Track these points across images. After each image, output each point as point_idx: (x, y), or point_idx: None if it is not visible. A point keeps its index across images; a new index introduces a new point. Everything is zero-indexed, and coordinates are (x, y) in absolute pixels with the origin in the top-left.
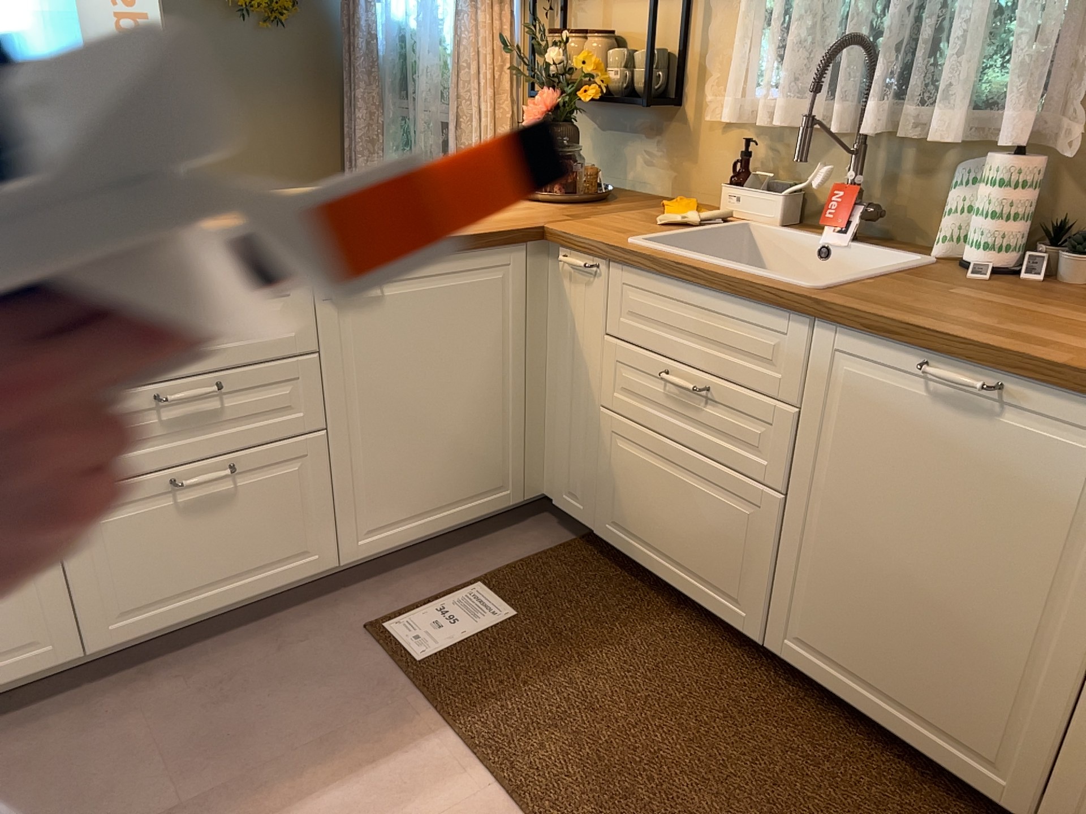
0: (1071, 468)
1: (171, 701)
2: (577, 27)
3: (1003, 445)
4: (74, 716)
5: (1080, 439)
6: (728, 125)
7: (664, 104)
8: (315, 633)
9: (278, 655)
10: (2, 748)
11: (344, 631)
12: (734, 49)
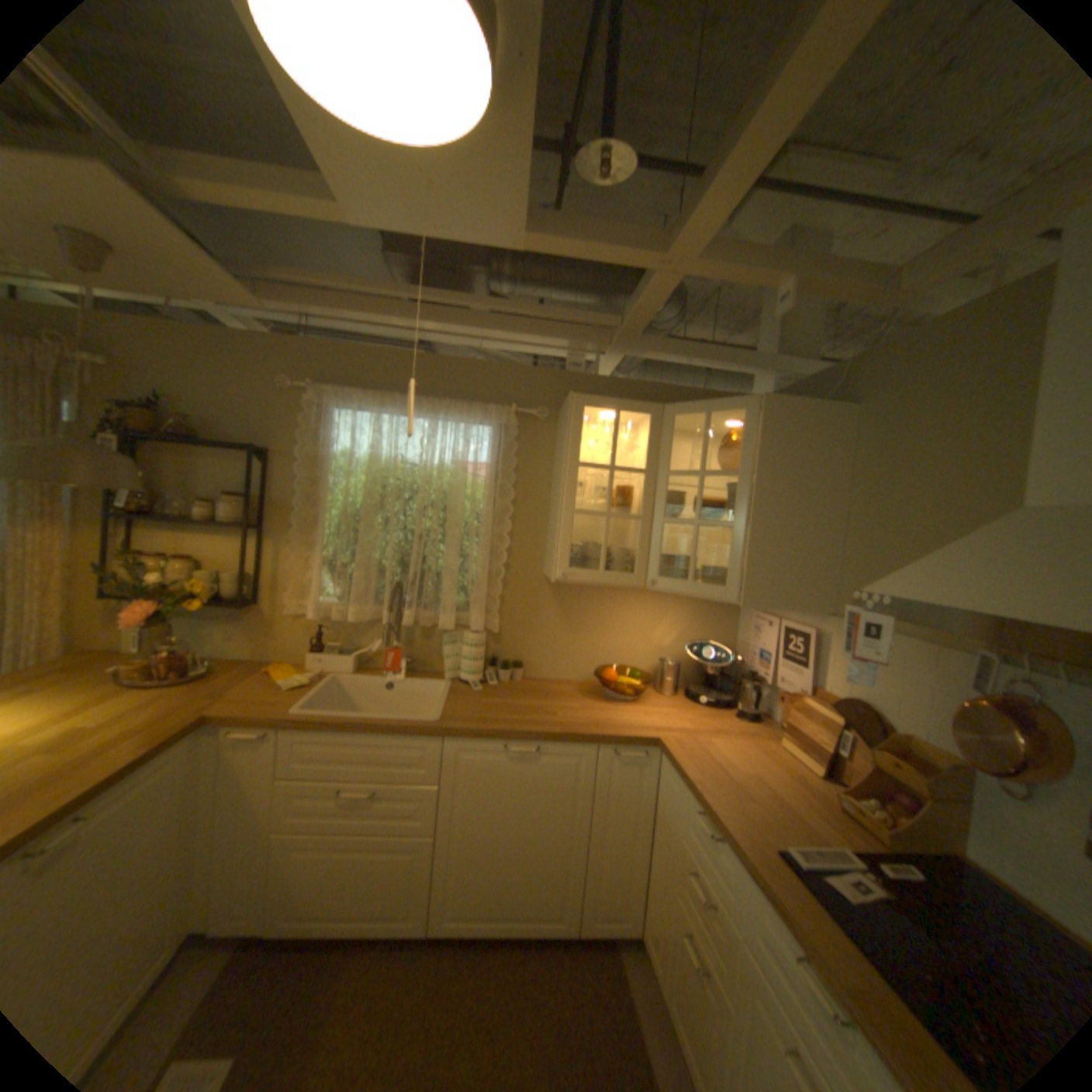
0: (569, 773)
1: None
2: (144, 547)
3: (542, 772)
4: None
5: (570, 760)
6: (299, 615)
7: (242, 601)
8: None
9: None
10: None
11: None
12: (314, 578)
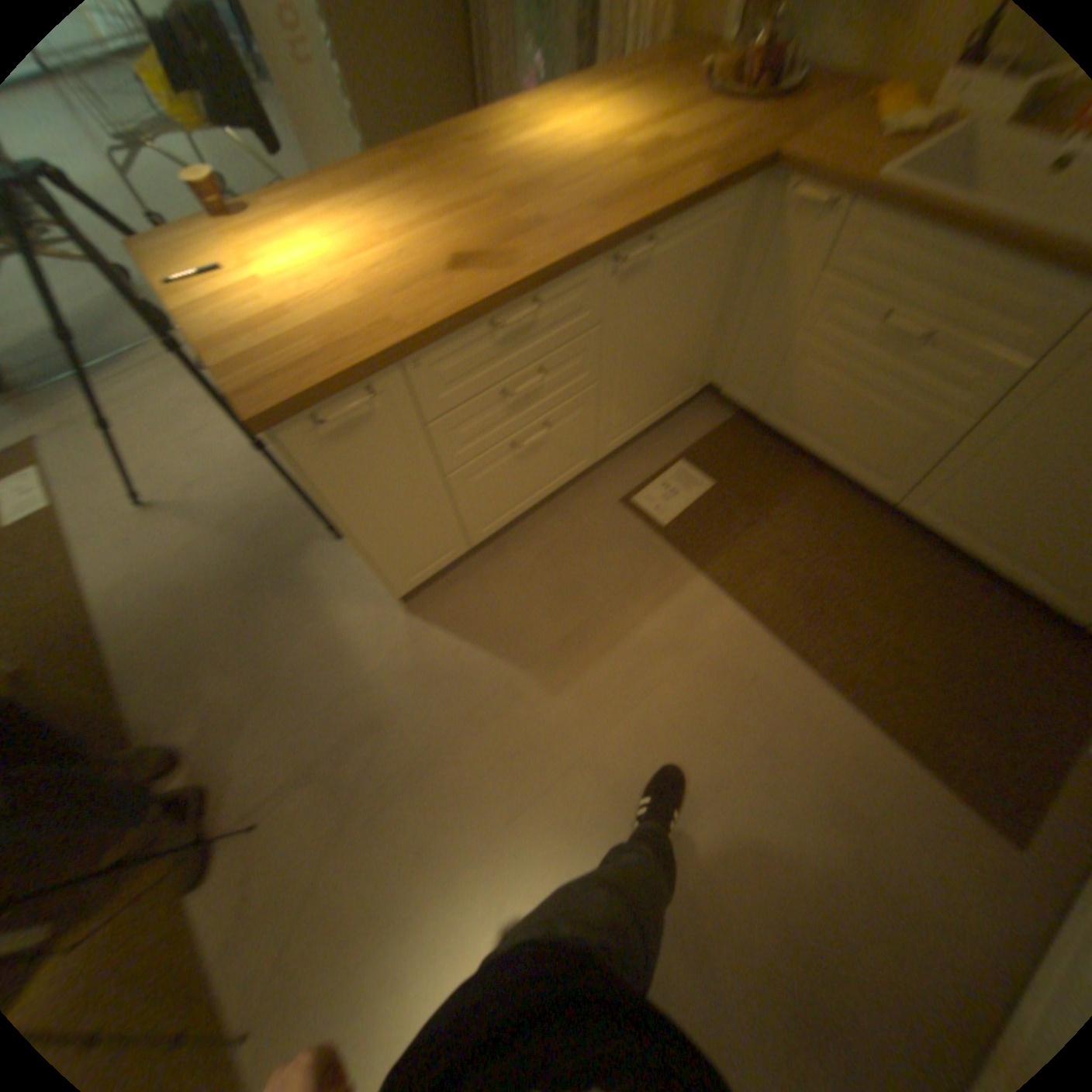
0: None
1: (523, 568)
2: None
3: None
4: (471, 583)
5: None
6: None
7: None
8: (588, 510)
9: (572, 529)
10: (442, 608)
11: (606, 508)
12: None
